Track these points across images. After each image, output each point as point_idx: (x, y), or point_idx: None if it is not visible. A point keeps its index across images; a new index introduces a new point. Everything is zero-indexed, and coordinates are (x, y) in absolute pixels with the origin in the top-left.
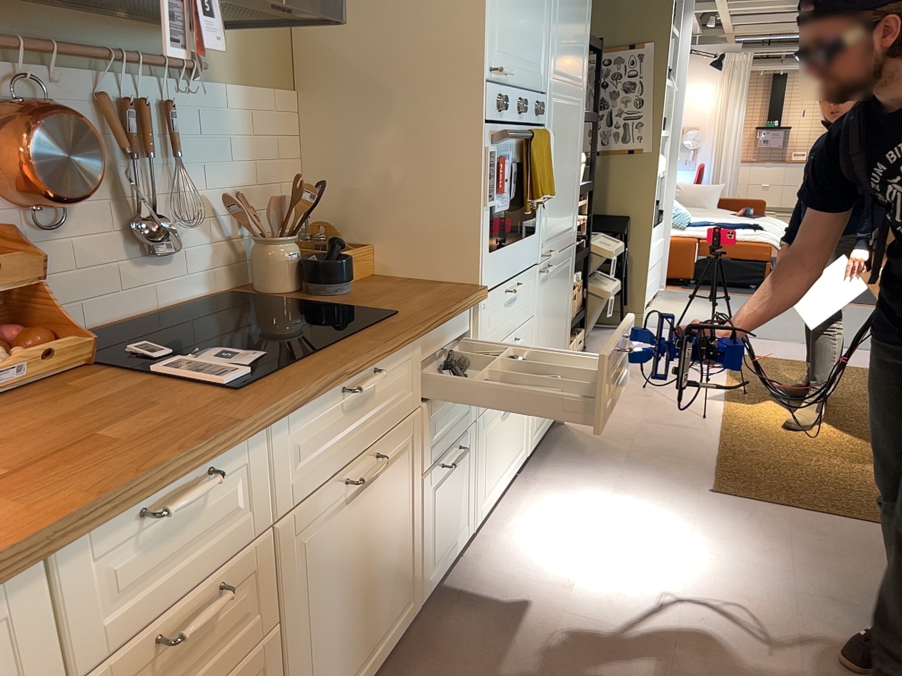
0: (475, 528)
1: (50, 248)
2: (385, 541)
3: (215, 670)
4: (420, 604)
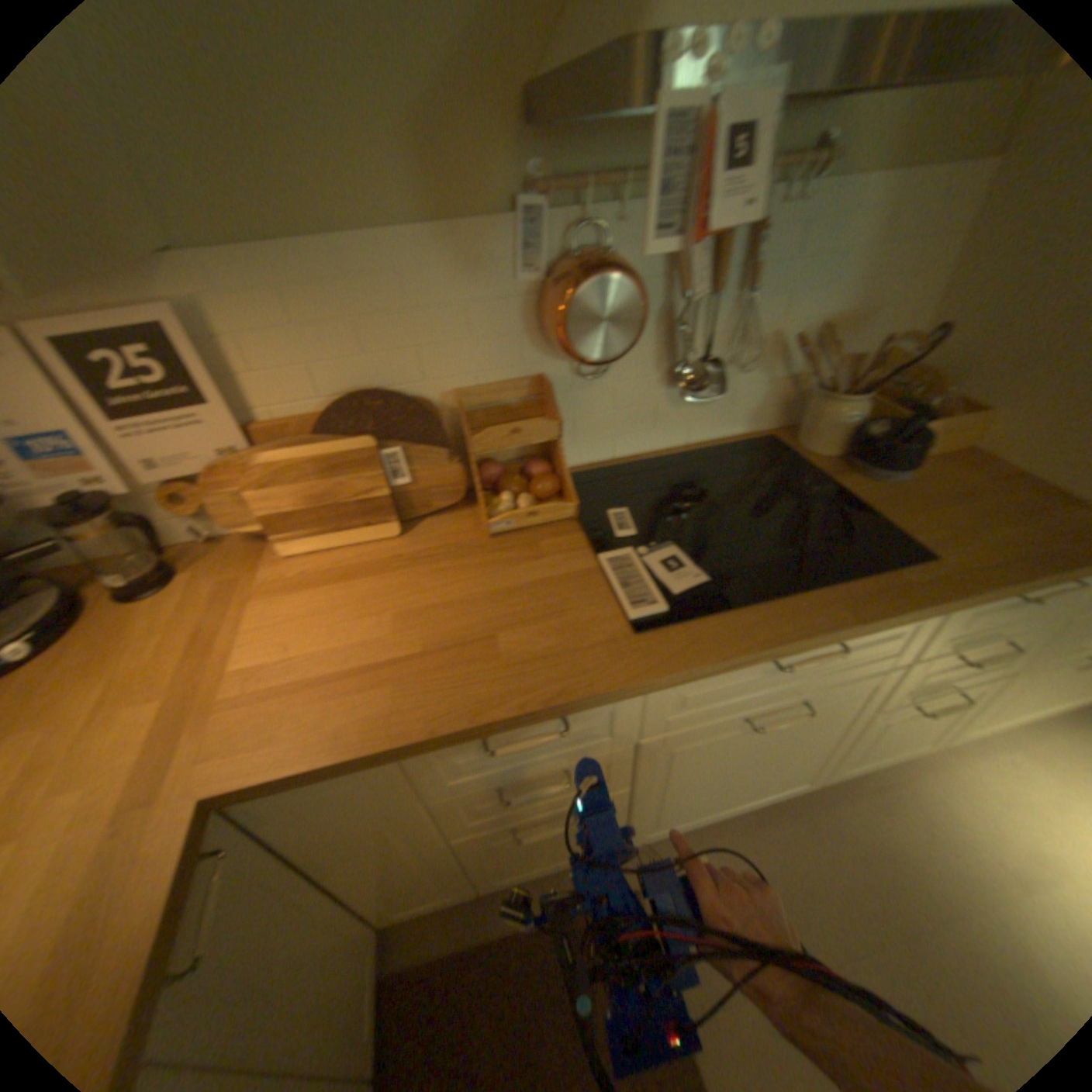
0: (945, 748)
1: (587, 391)
2: (789, 753)
3: (555, 804)
4: (821, 786)
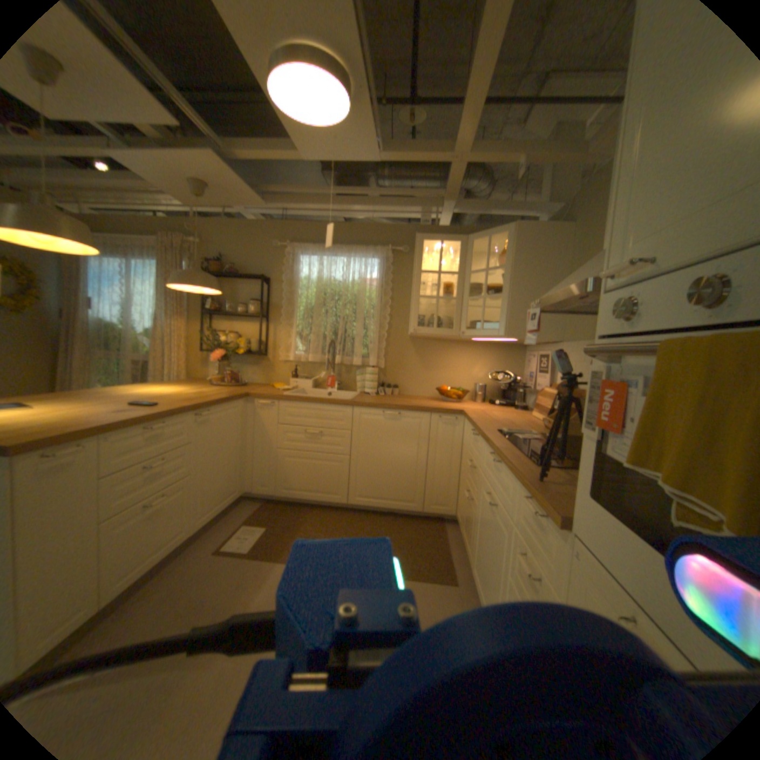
0: None
1: None
2: (494, 561)
3: (472, 488)
4: None
